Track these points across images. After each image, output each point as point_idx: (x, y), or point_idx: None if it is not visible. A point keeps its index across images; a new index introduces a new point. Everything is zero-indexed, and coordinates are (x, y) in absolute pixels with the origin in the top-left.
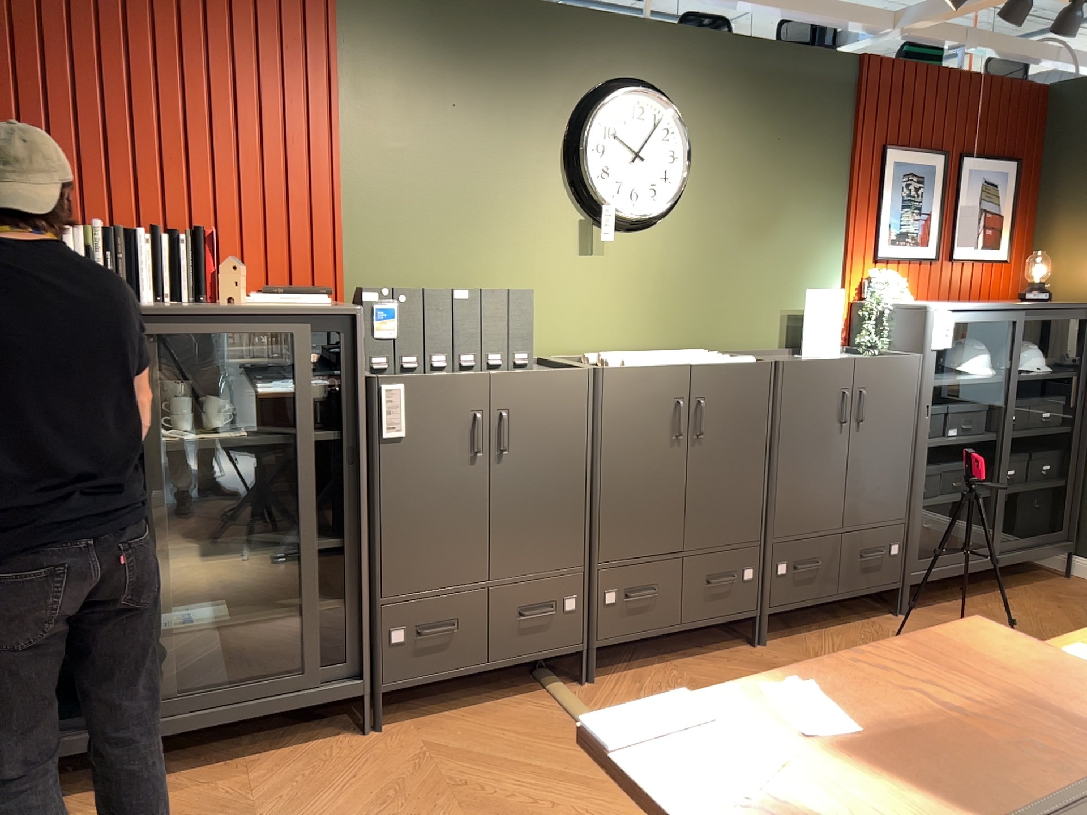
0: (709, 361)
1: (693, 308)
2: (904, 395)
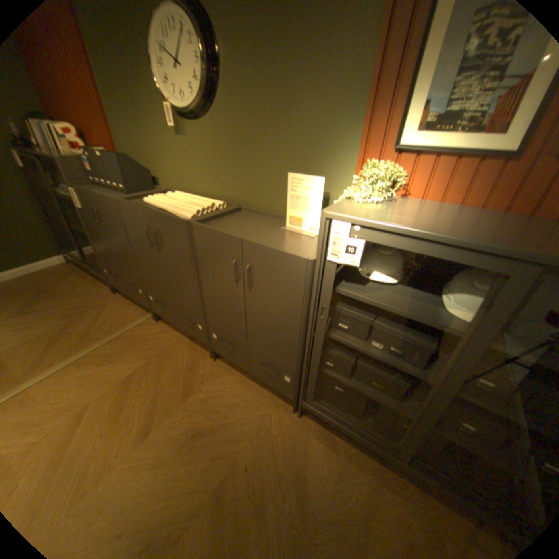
0: (170, 210)
1: (233, 175)
2: (288, 285)
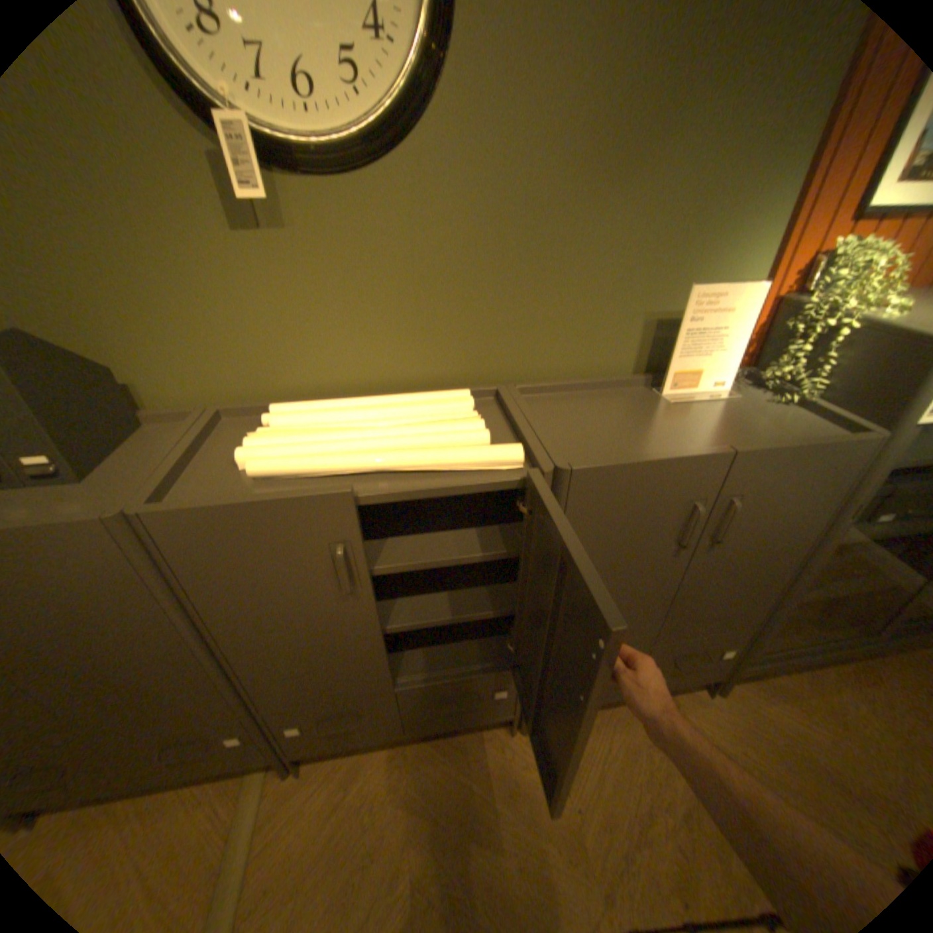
0: (421, 460)
1: (479, 317)
2: (819, 498)
